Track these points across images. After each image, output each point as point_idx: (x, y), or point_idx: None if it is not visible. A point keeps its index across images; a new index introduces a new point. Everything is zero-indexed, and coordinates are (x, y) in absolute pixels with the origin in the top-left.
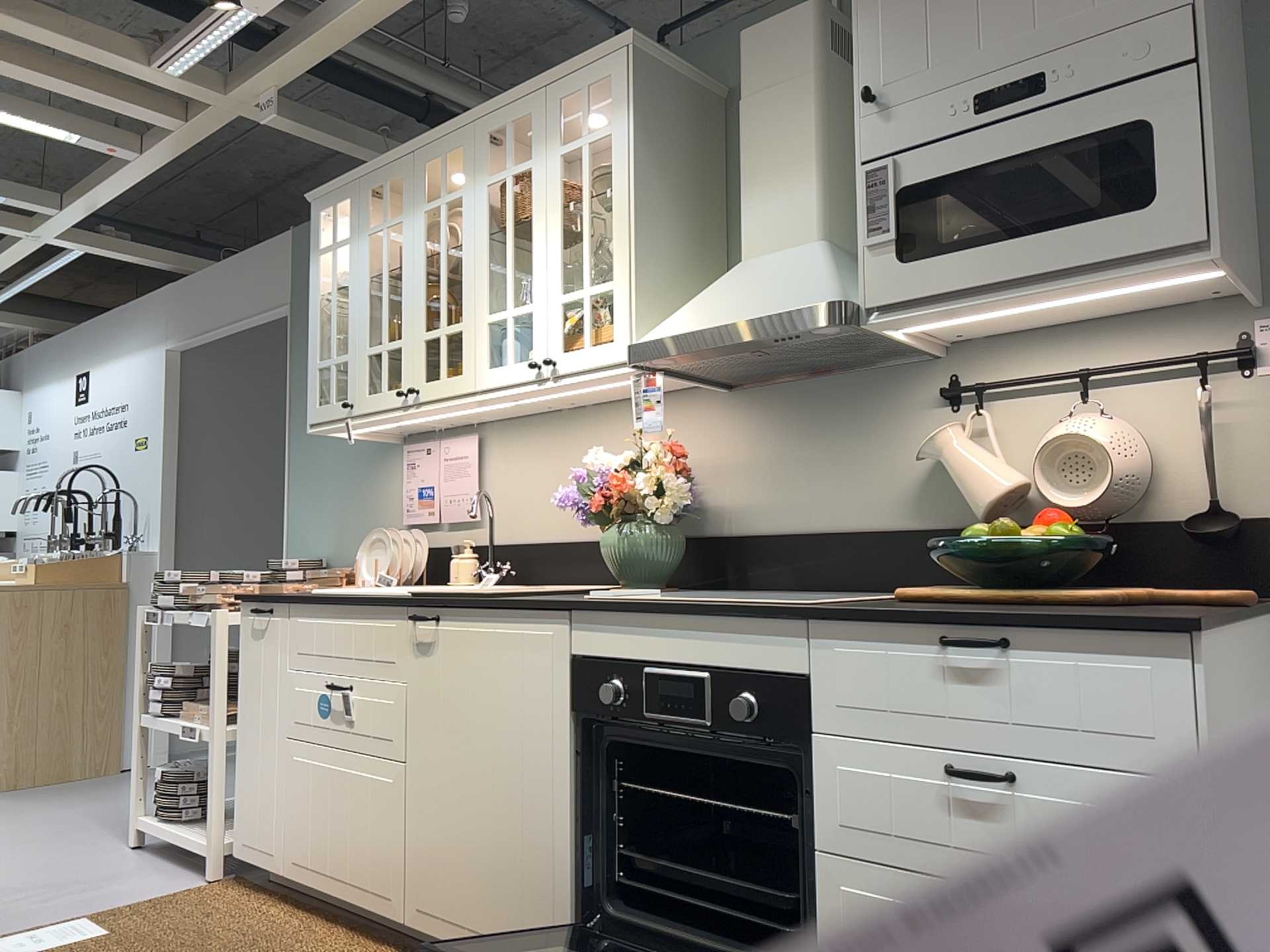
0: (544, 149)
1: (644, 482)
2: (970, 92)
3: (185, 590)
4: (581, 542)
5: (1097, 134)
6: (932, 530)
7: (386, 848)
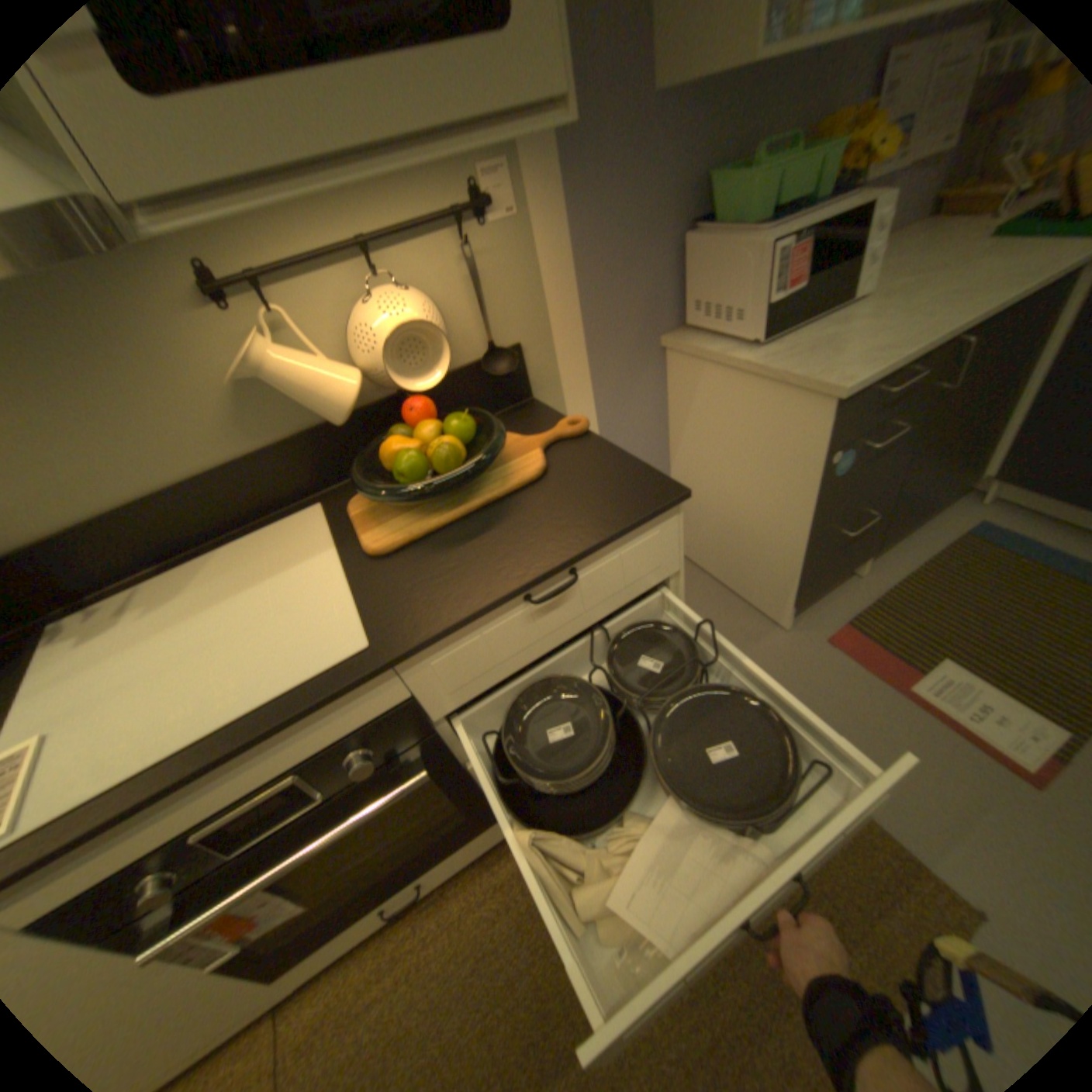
0: None
1: None
2: None
3: None
4: None
5: None
6: (274, 446)
7: None
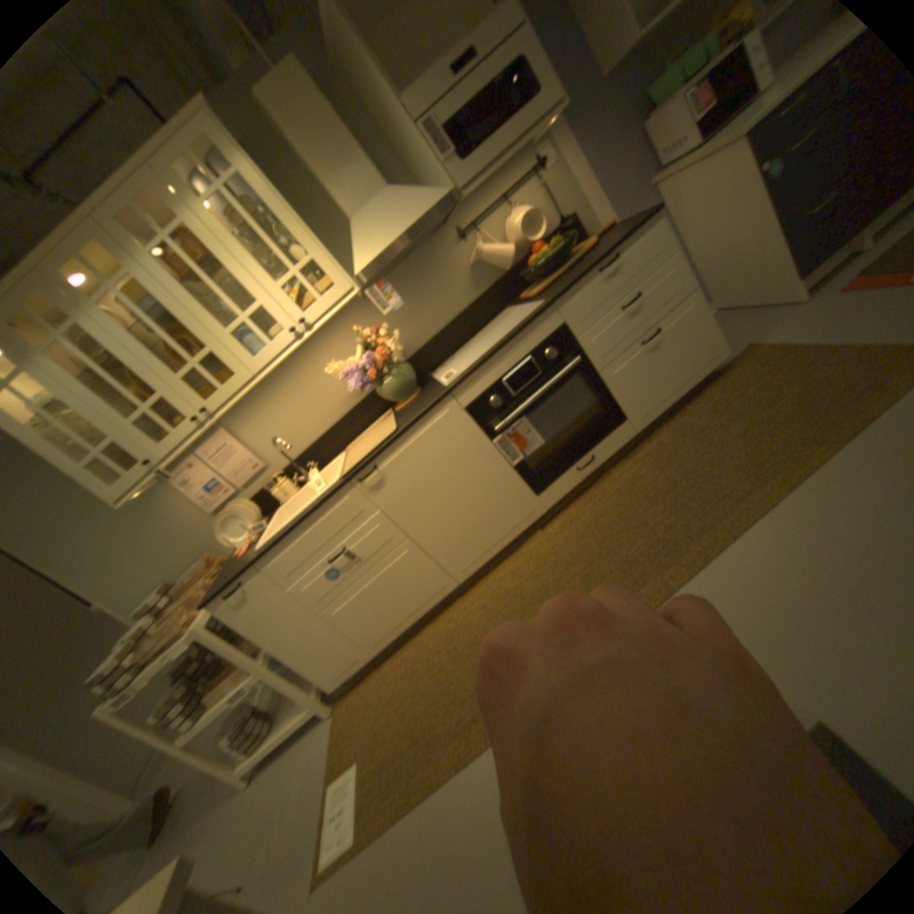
0: (186, 203)
1: (389, 345)
2: (447, 62)
3: (130, 662)
4: (341, 419)
5: (509, 64)
6: (488, 288)
7: (428, 571)
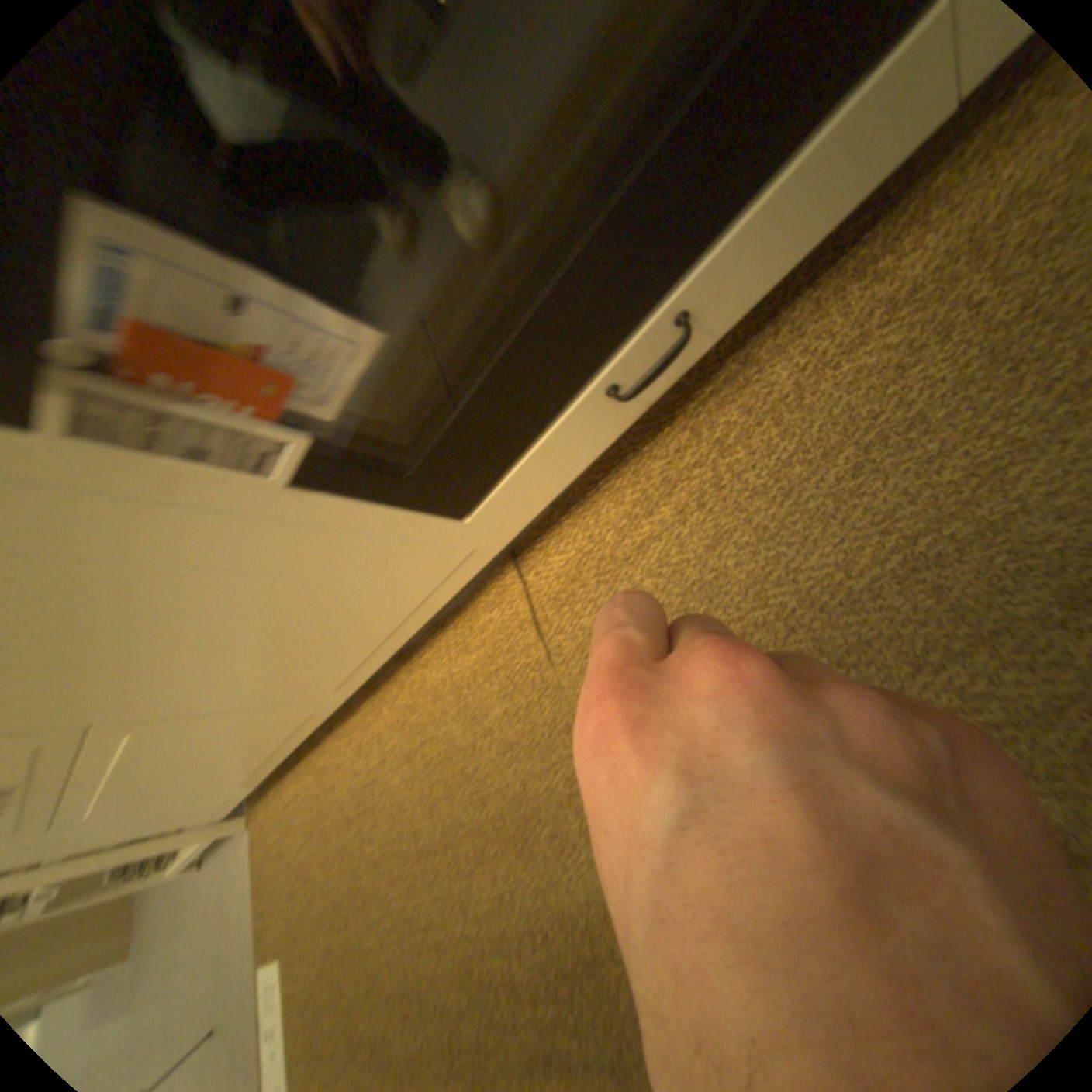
0: None
1: None
2: None
3: None
4: None
5: None
6: None
7: (244, 726)
